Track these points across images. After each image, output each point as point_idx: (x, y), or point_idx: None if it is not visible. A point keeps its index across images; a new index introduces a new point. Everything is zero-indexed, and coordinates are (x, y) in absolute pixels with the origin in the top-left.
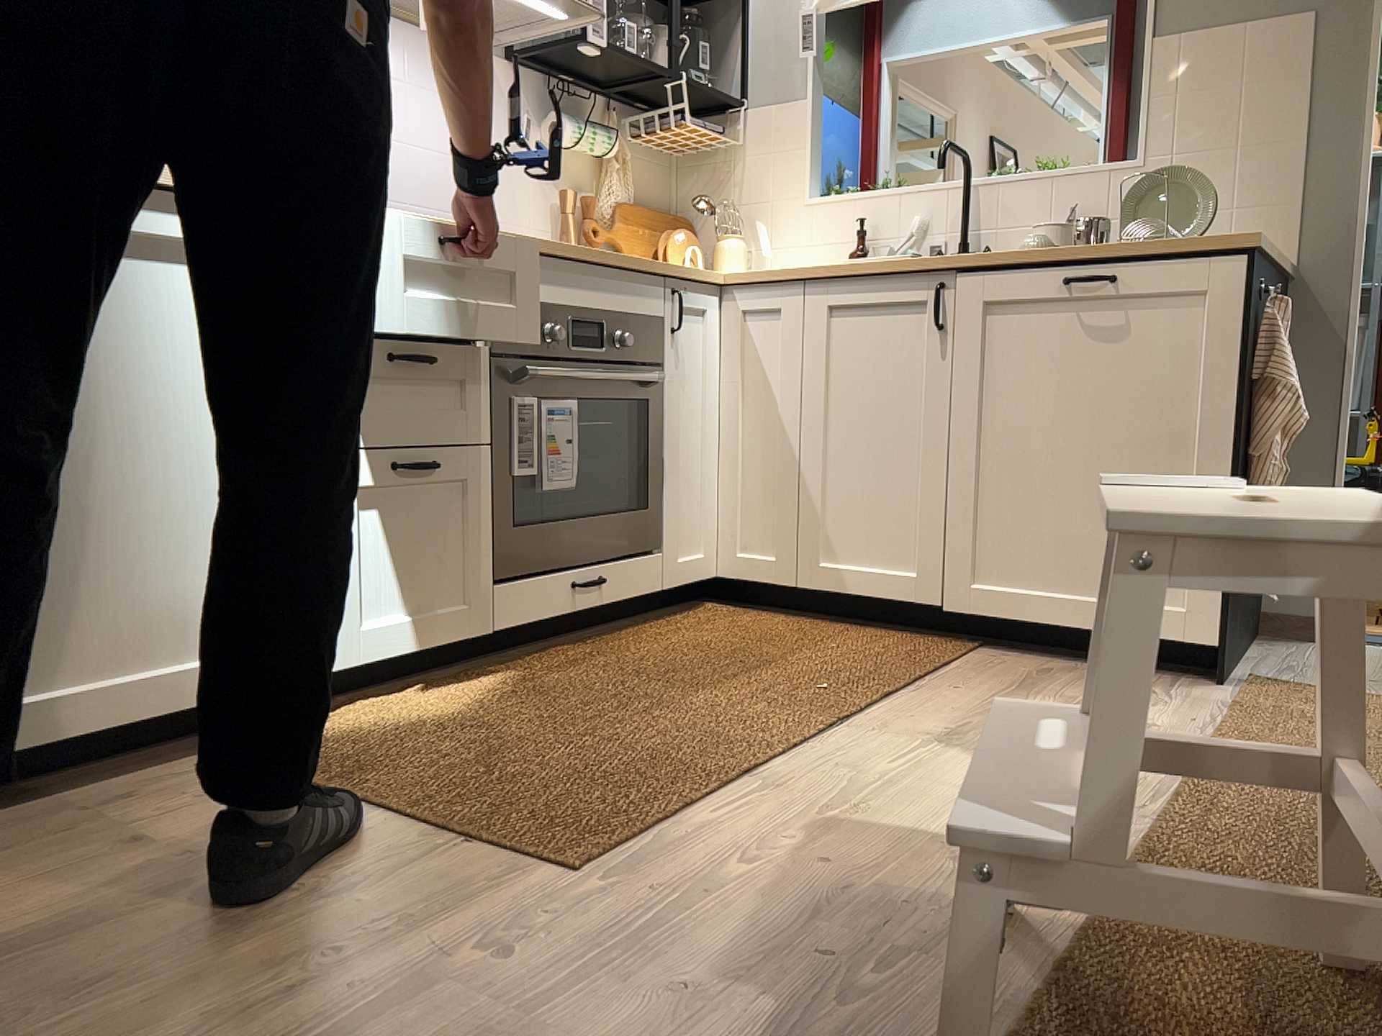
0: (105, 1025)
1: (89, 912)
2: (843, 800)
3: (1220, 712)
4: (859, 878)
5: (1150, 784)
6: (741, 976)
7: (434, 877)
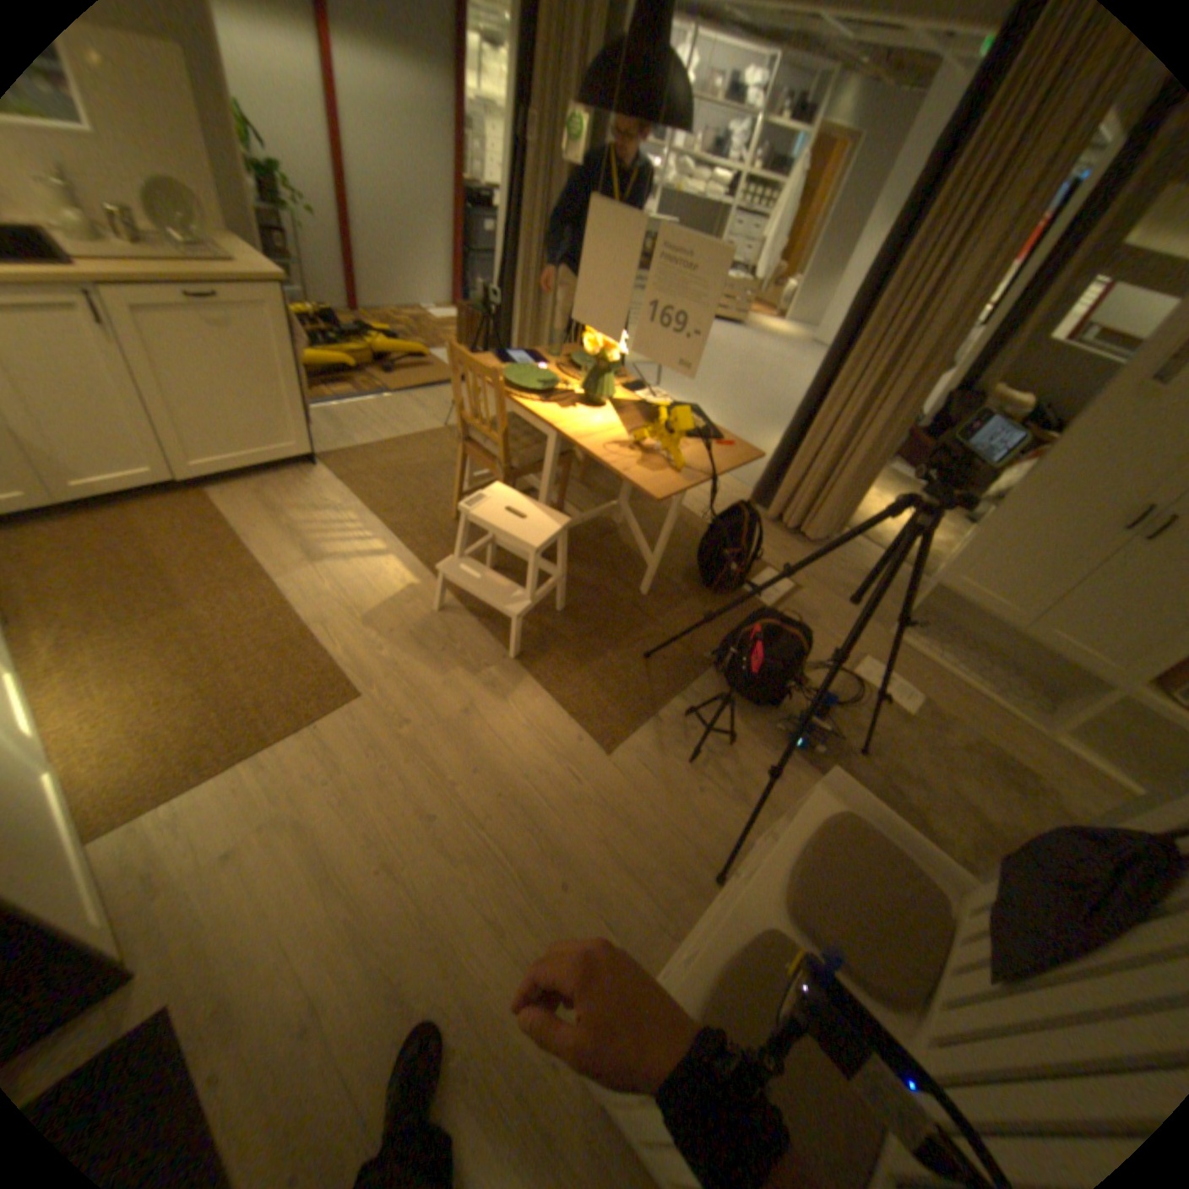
0: (394, 826)
1: (300, 854)
2: (348, 607)
3: (344, 484)
4: (405, 625)
5: (386, 535)
6: (442, 668)
7: (347, 732)
